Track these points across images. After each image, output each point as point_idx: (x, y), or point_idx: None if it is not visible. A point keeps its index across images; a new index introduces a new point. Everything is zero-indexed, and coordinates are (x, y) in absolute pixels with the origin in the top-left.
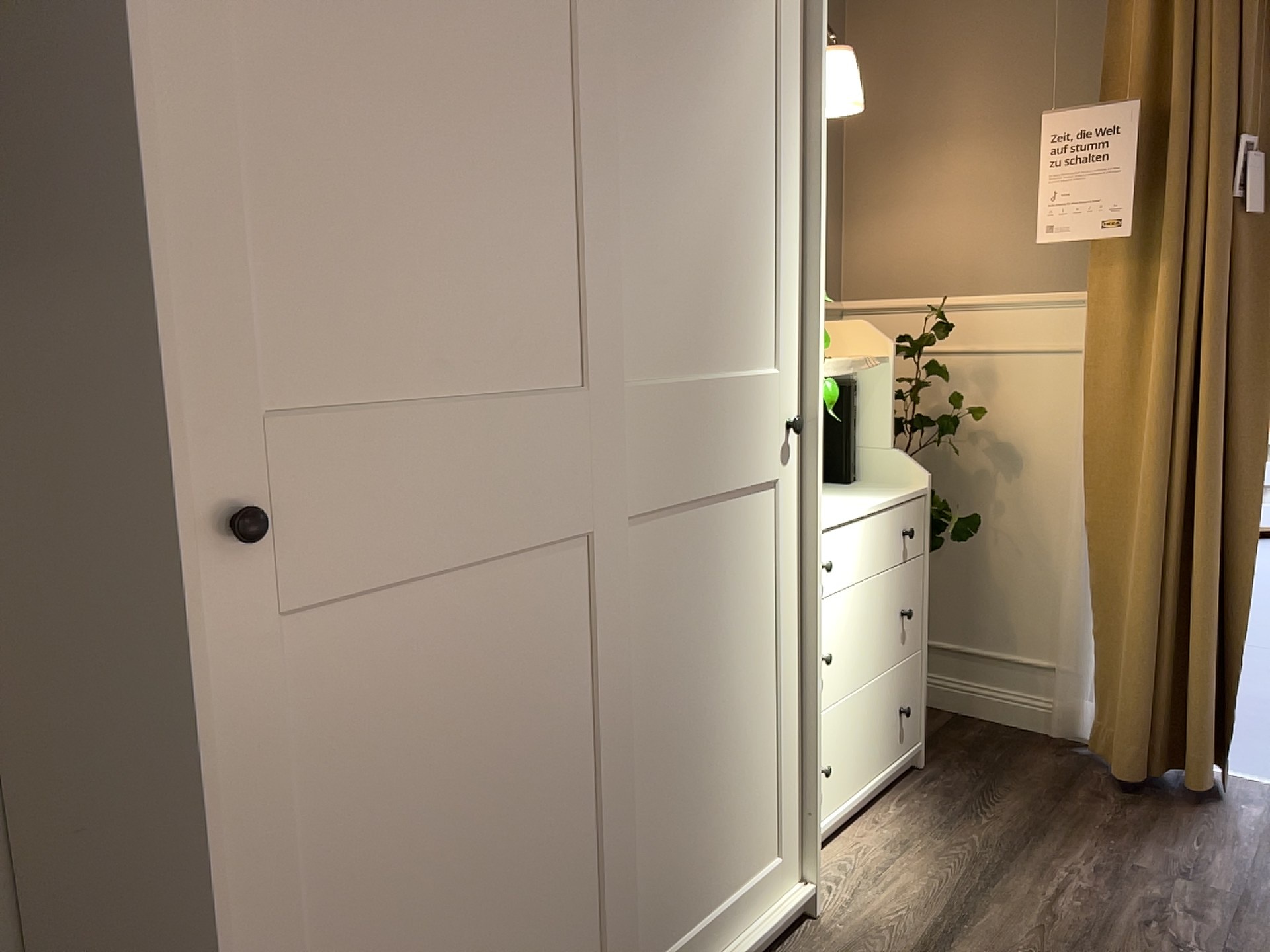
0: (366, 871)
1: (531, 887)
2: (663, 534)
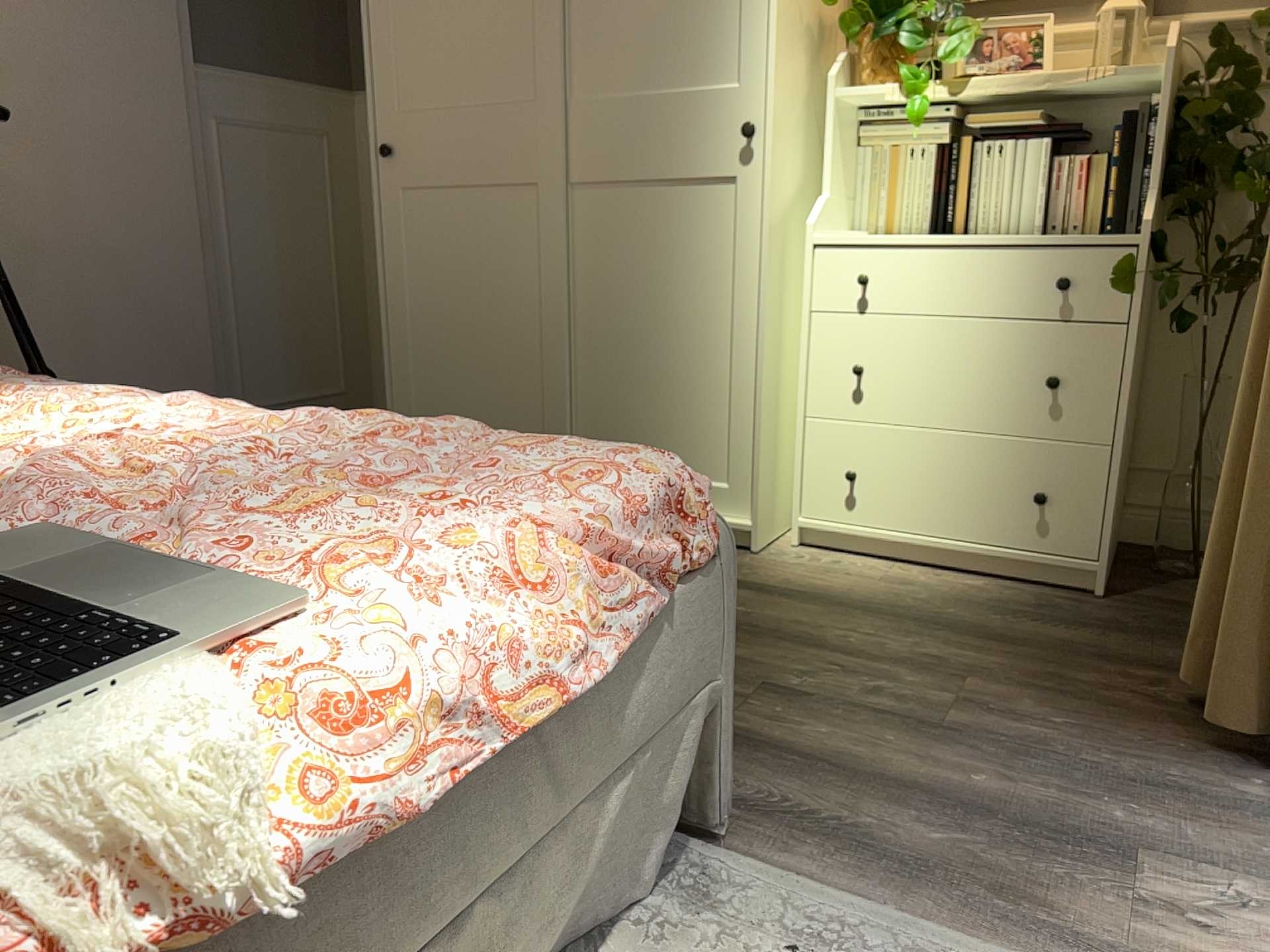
0: (415, 314)
1: (492, 374)
2: (607, 202)
